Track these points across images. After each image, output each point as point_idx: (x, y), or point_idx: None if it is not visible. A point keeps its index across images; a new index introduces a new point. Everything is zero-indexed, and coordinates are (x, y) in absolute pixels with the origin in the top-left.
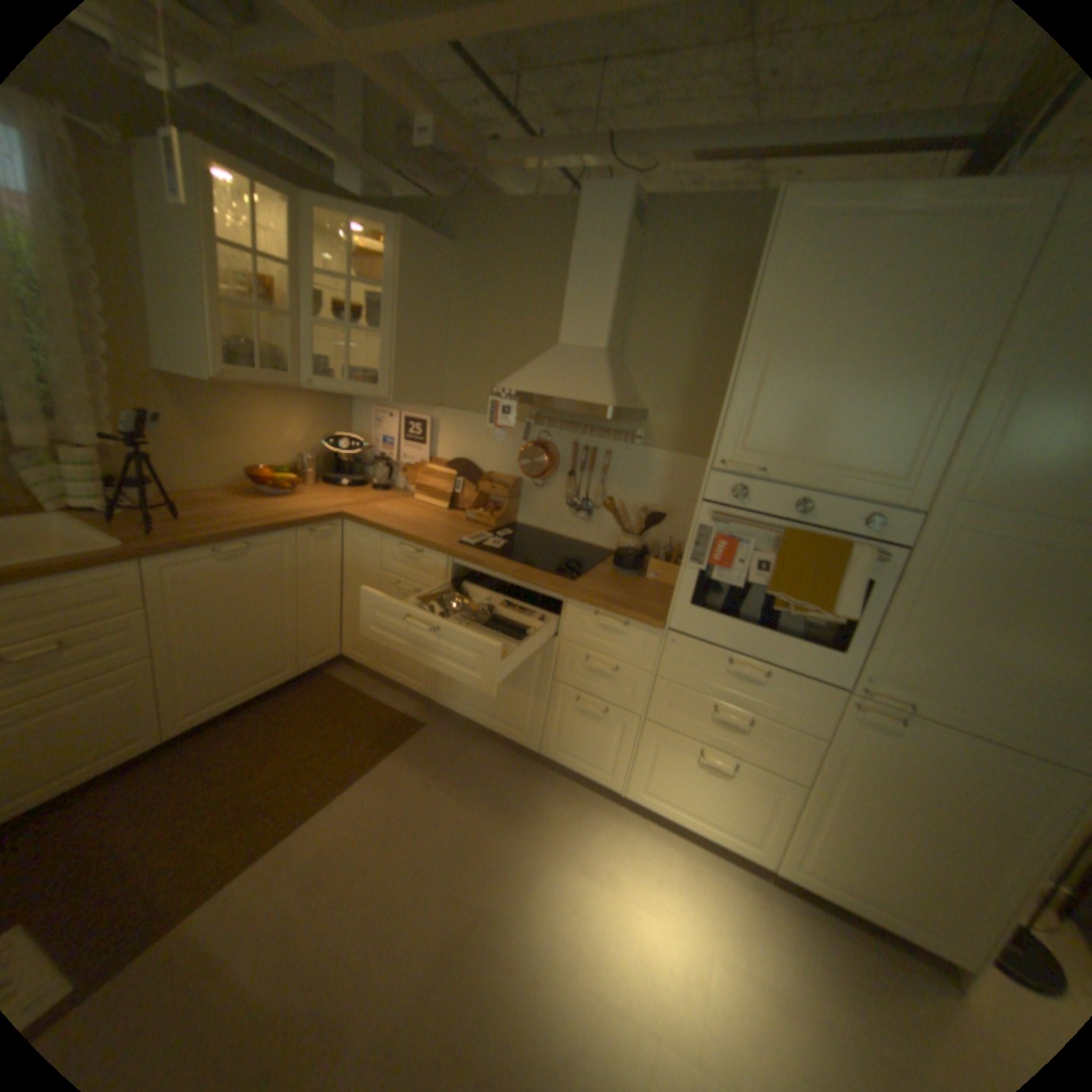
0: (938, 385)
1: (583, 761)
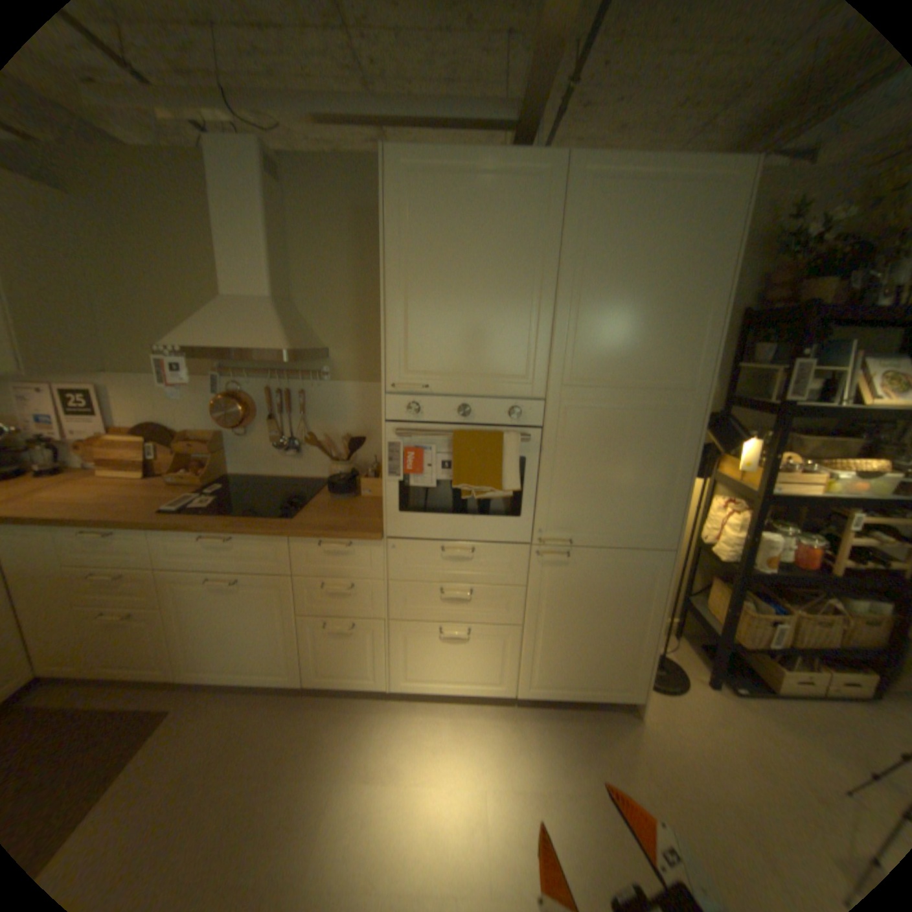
0: (529, 304)
1: (345, 677)
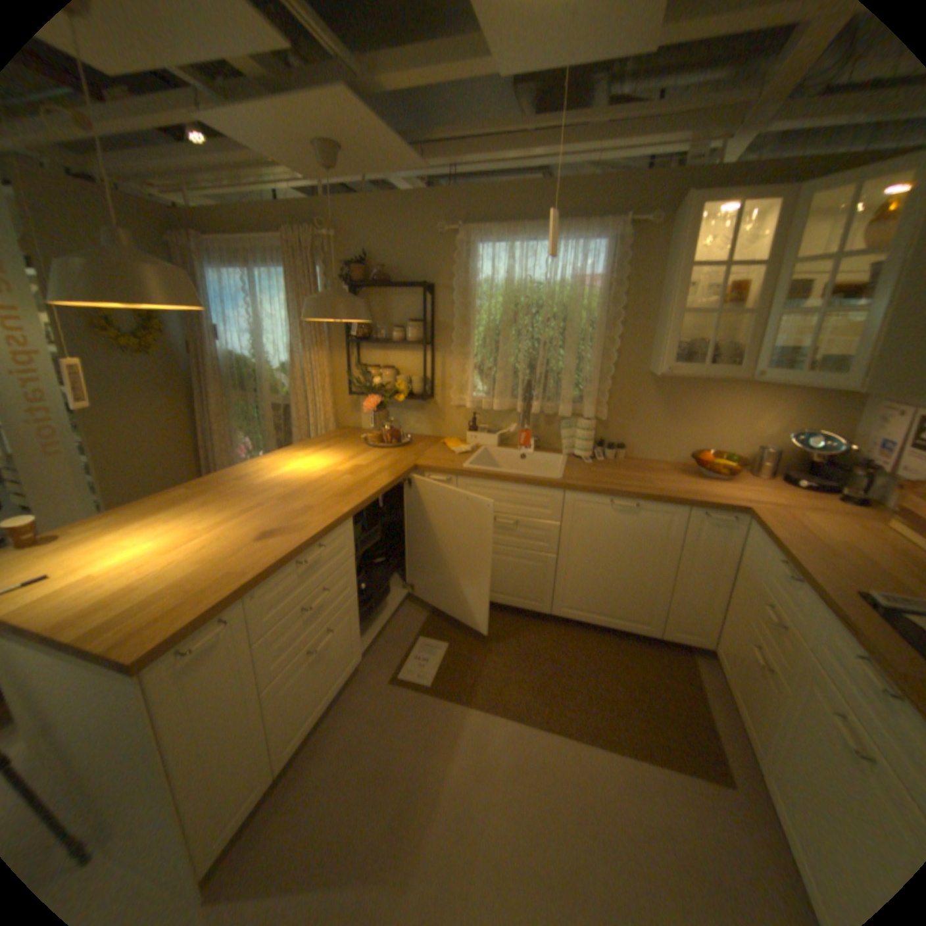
0: None
1: None
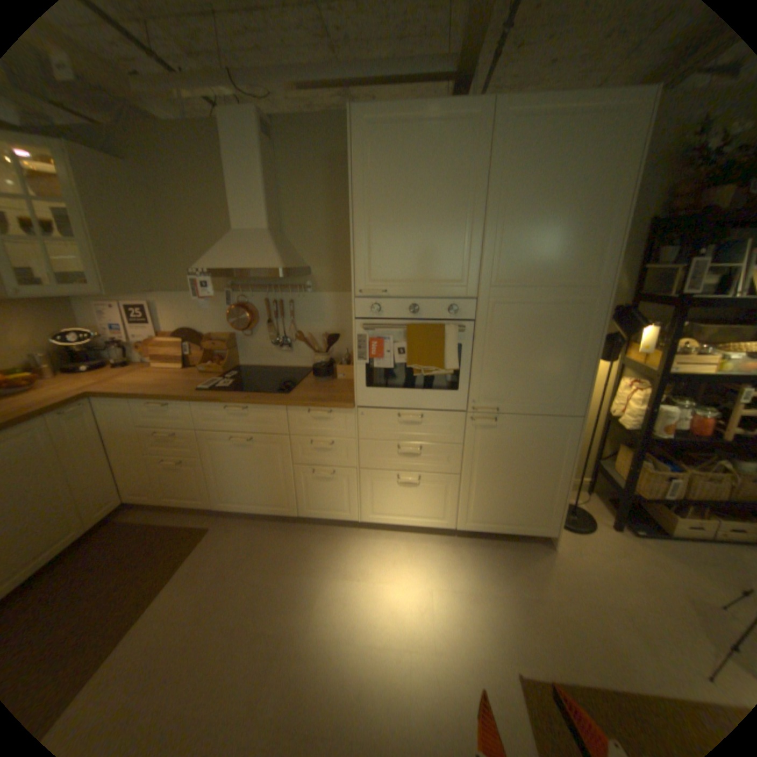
0: (463, 223)
1: (328, 510)
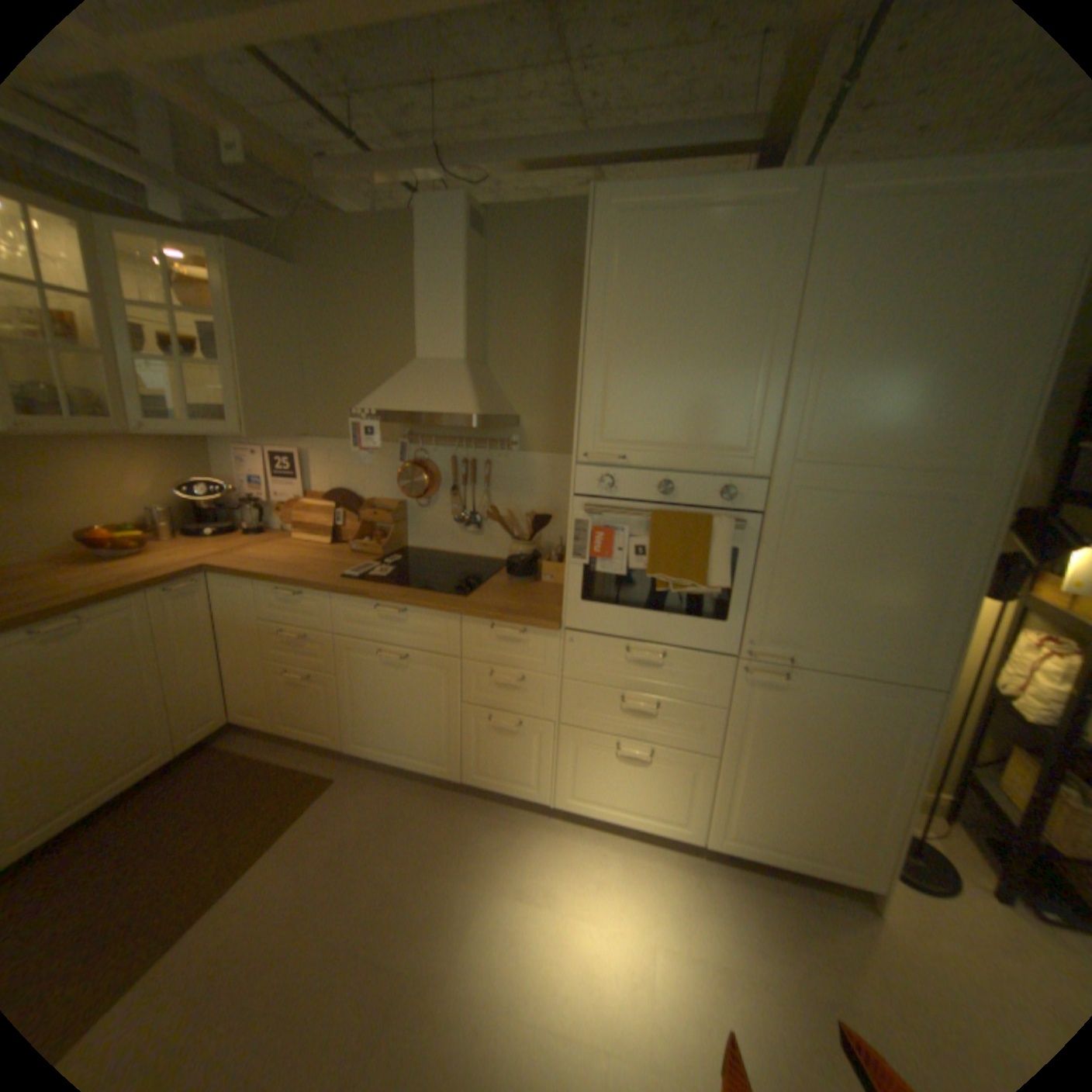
0: (756, 360)
1: (507, 780)
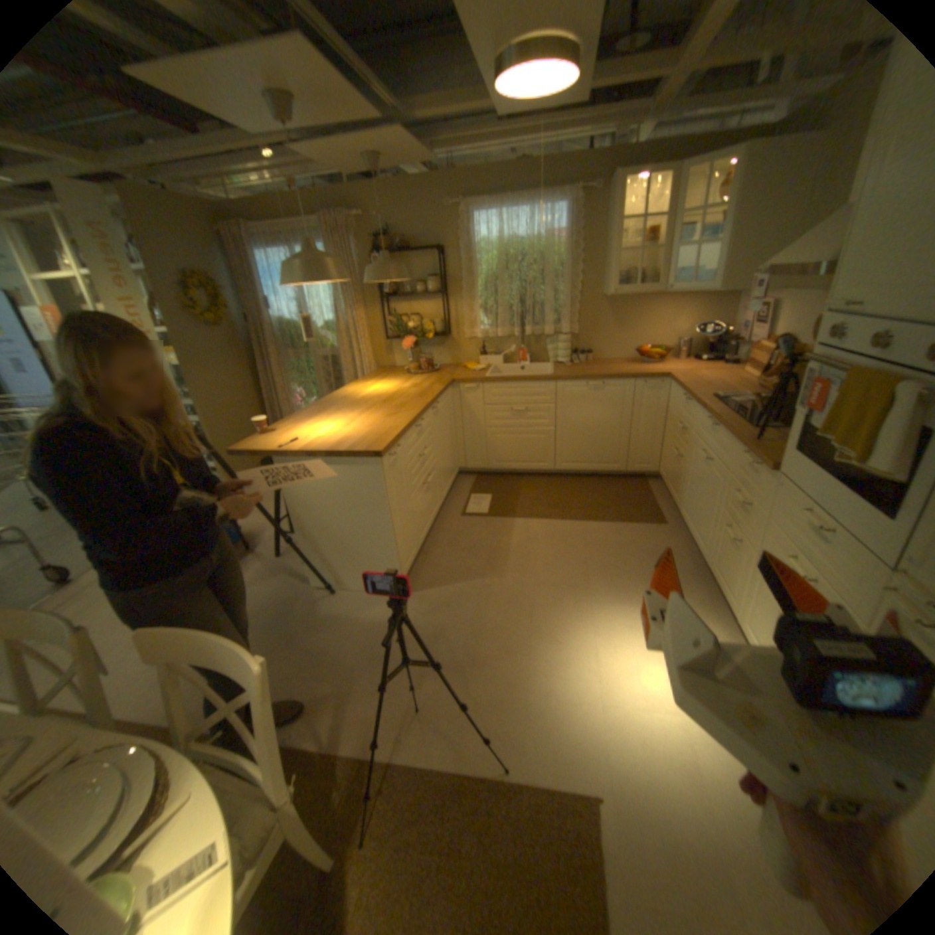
0: None
1: (725, 583)
